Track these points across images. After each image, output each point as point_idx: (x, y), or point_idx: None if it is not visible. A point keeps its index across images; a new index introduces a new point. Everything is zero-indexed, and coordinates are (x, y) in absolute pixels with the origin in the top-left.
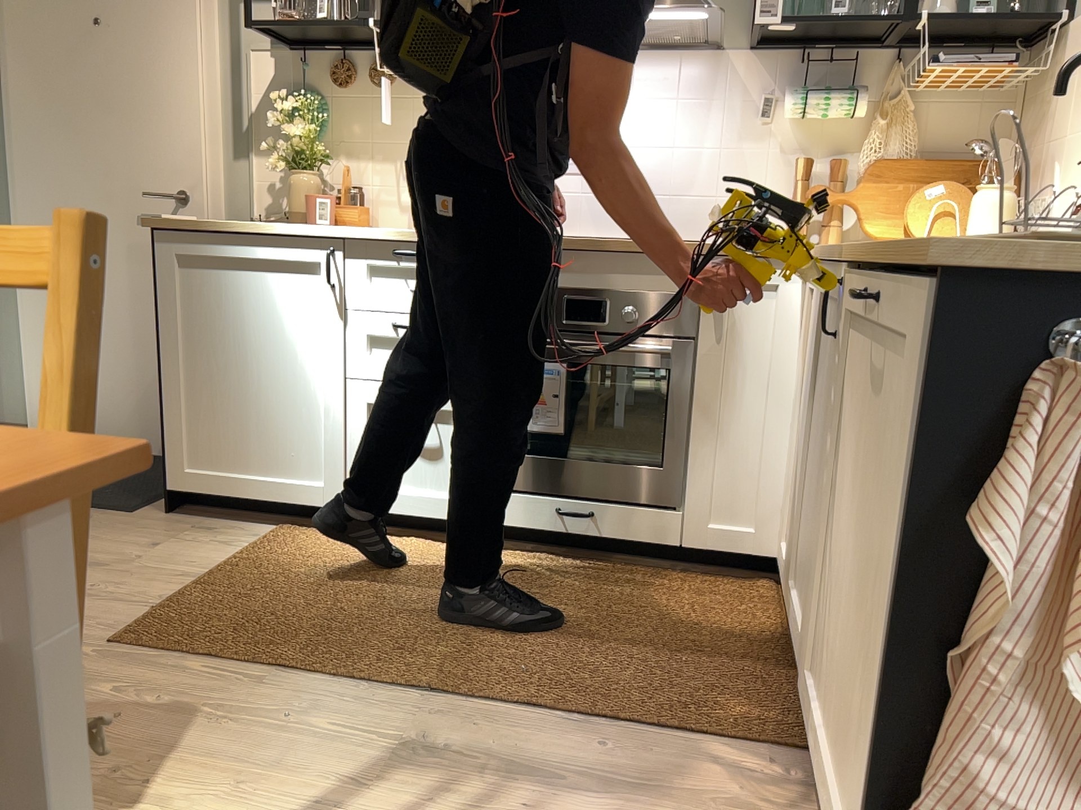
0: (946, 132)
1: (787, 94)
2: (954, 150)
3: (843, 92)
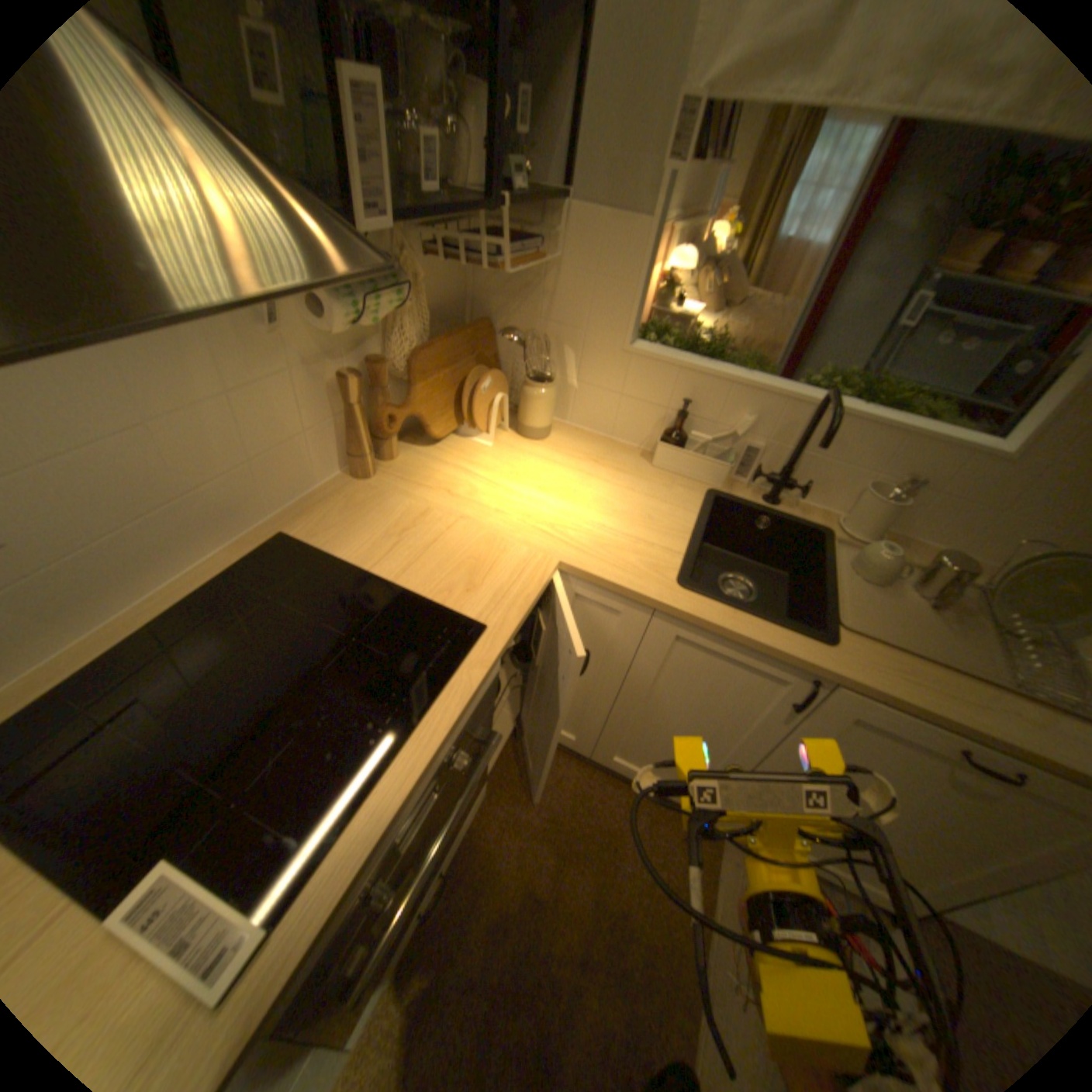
0: (432, 285)
1: (334, 298)
2: (438, 302)
3: (387, 278)
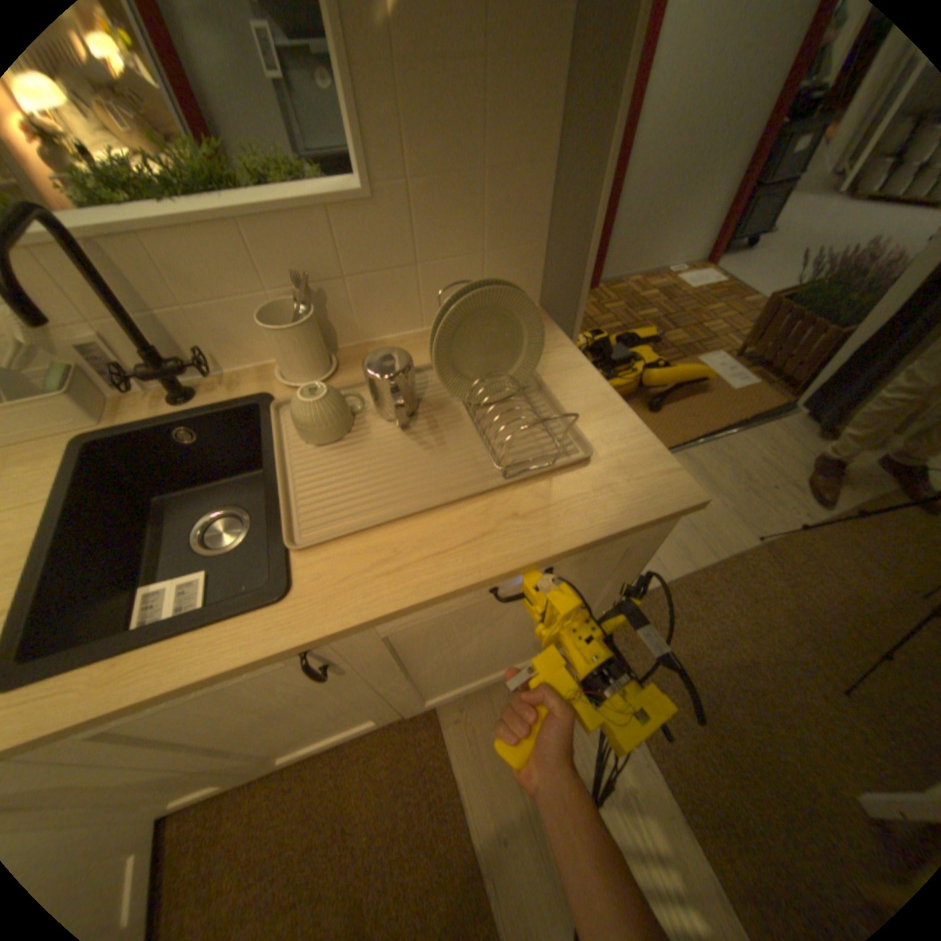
0: None
1: None
2: None
3: None
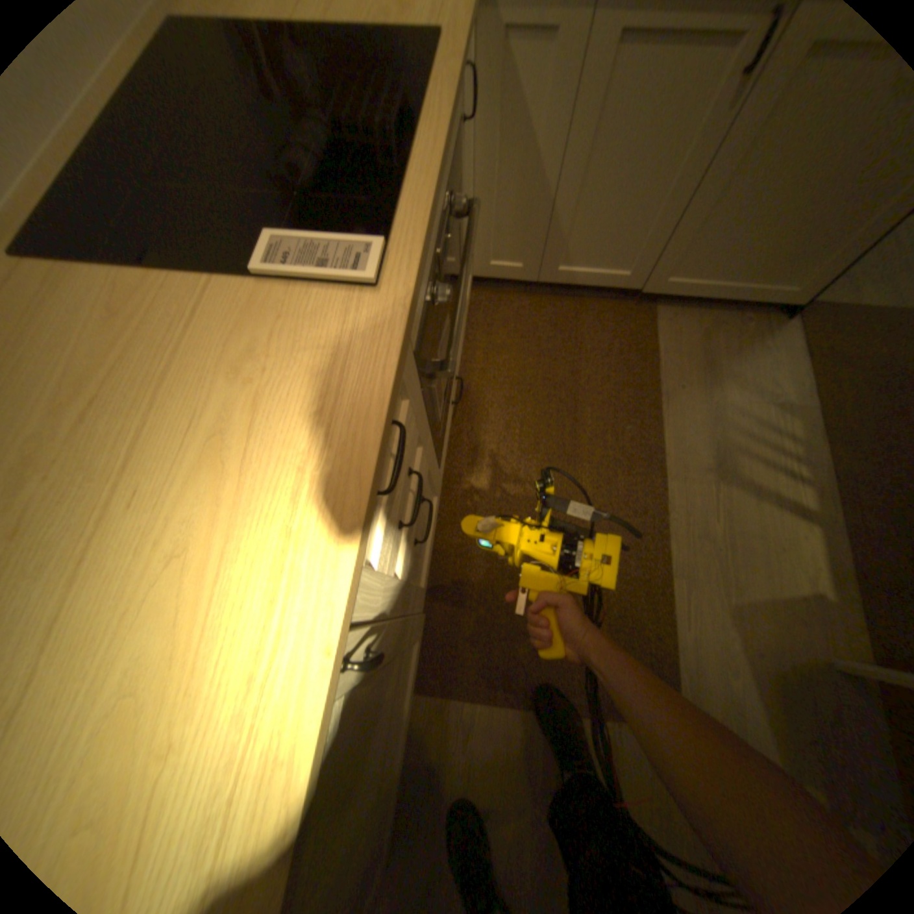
0: None
1: None
2: None
3: None
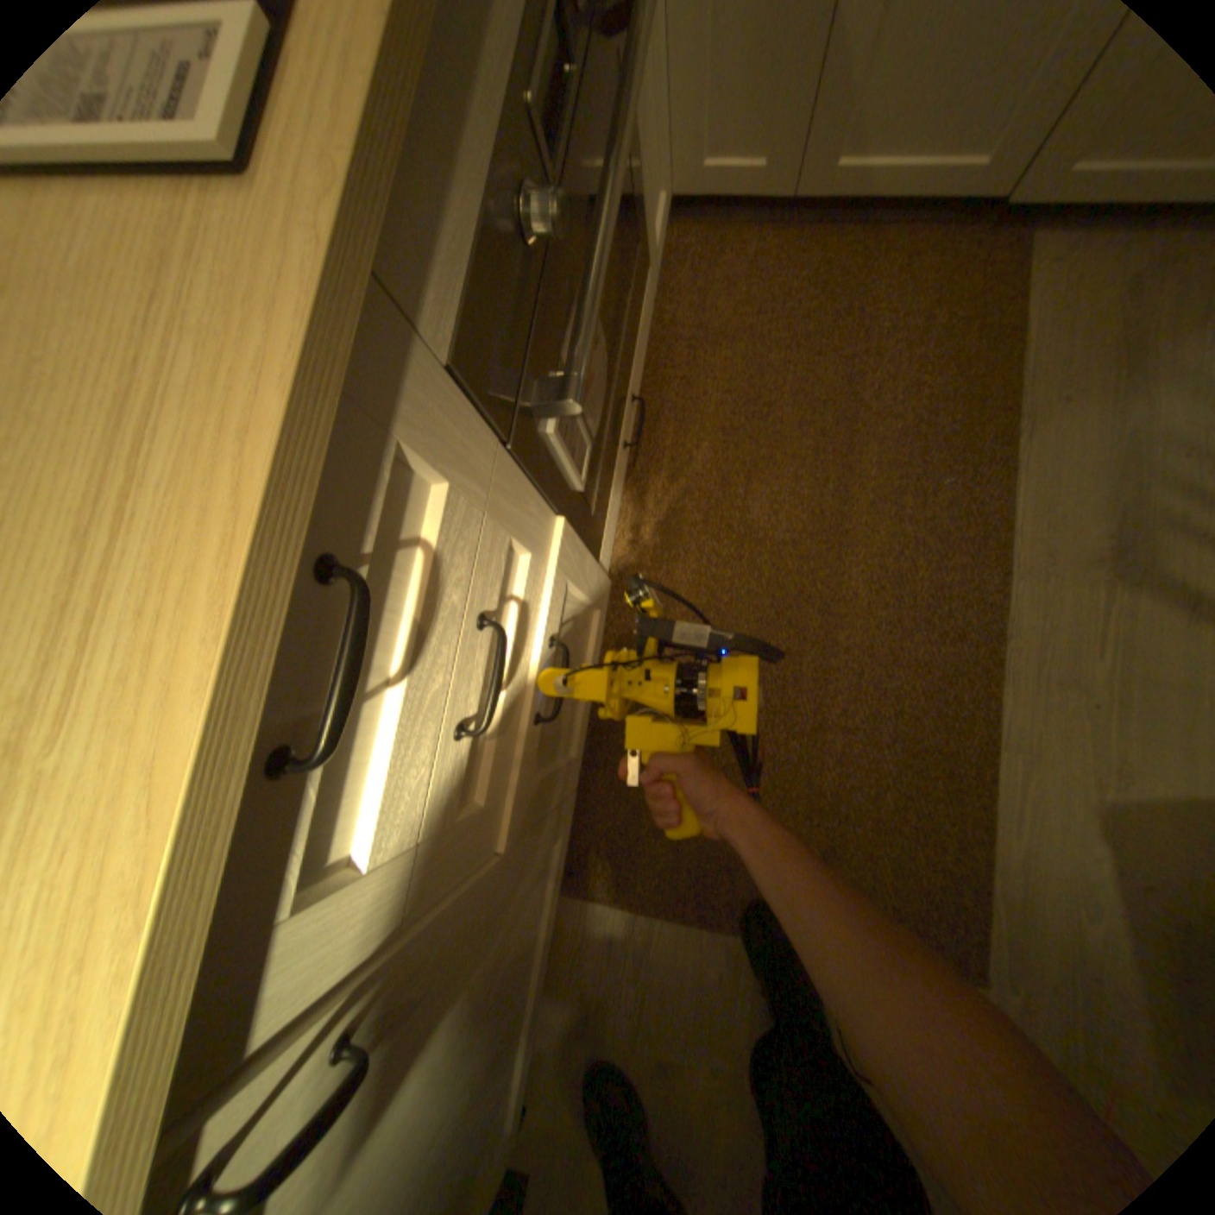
0: None
1: None
2: None
3: None
